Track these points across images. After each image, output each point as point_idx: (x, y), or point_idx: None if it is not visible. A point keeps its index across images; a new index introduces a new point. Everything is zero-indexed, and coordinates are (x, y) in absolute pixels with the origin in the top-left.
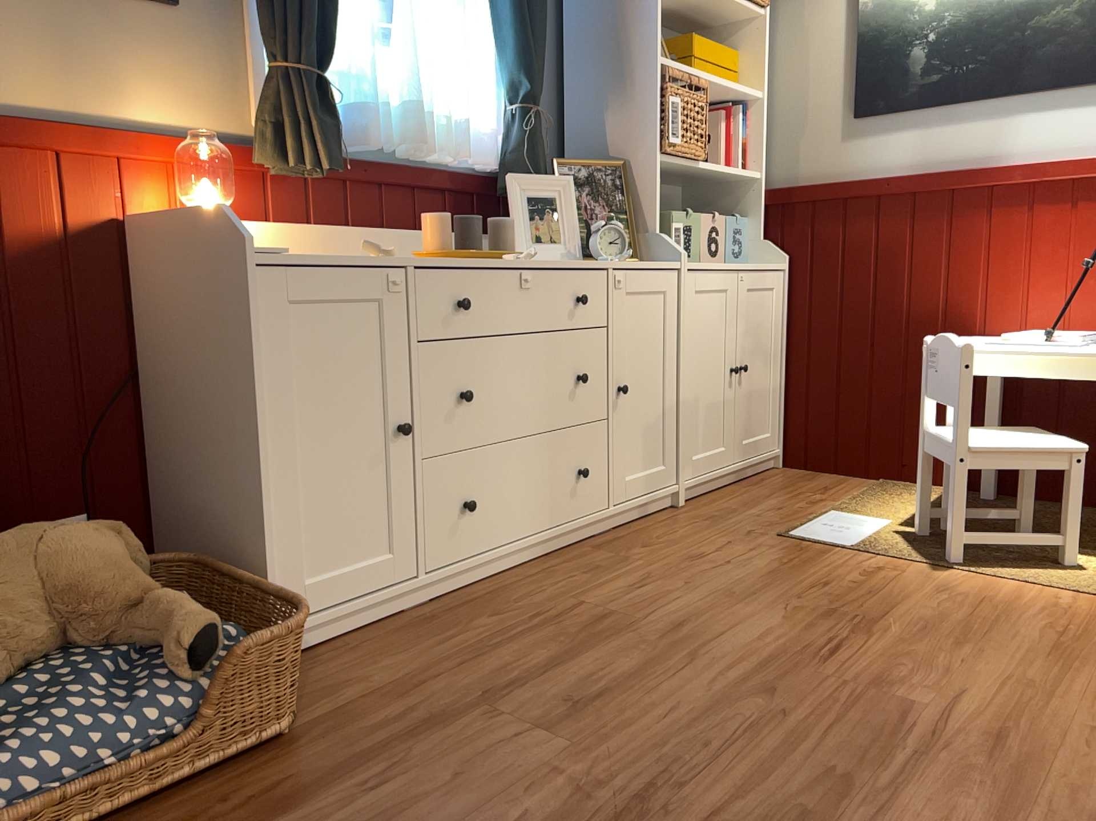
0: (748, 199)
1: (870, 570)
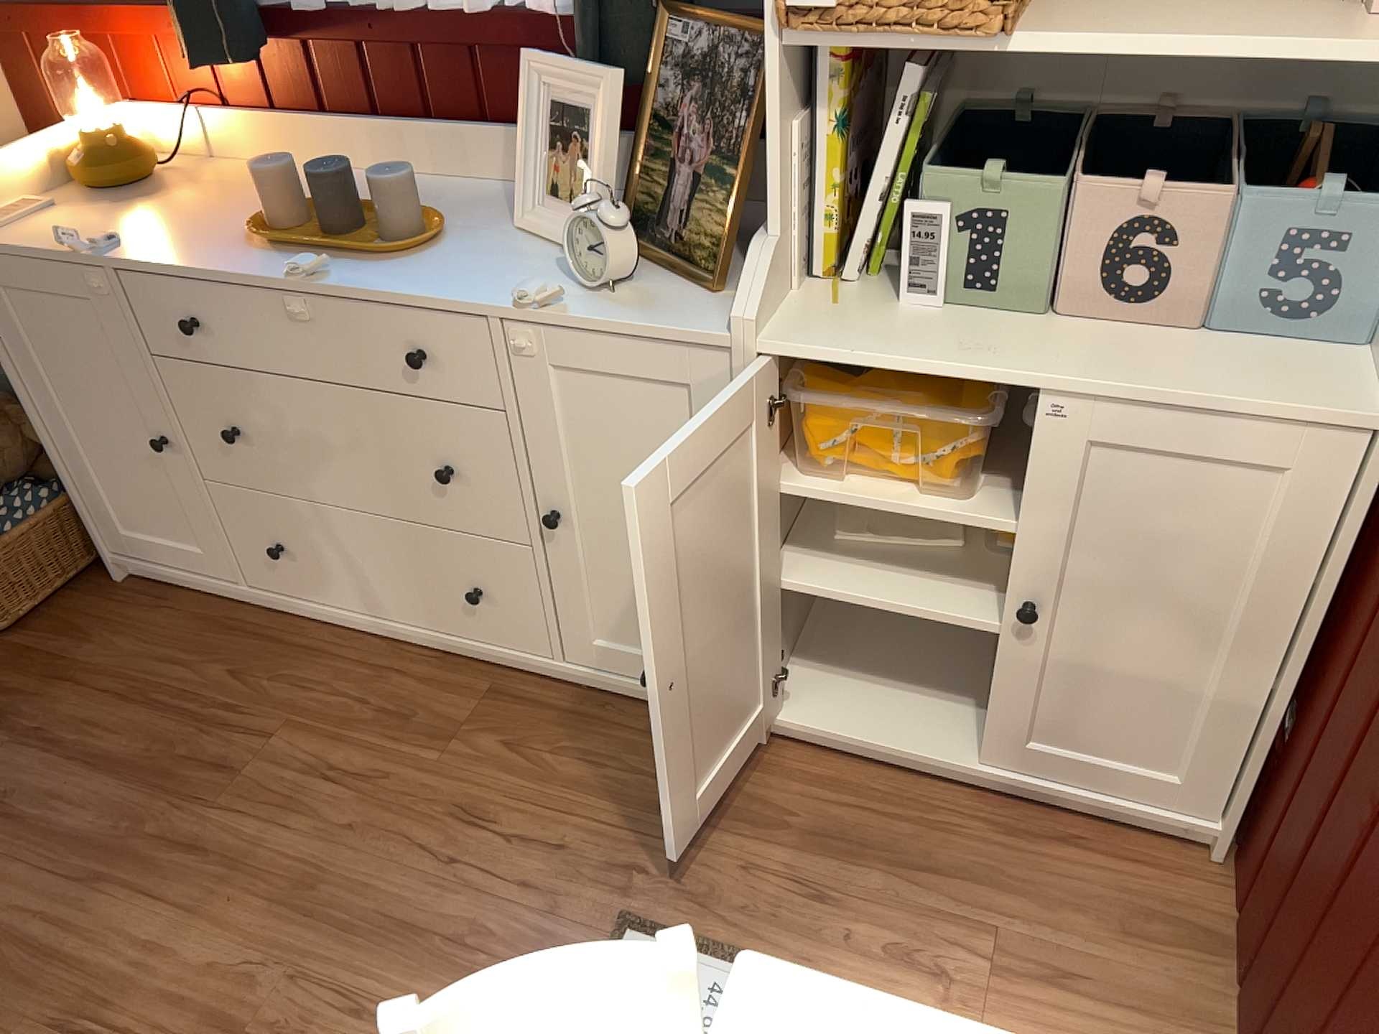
0: None
1: None
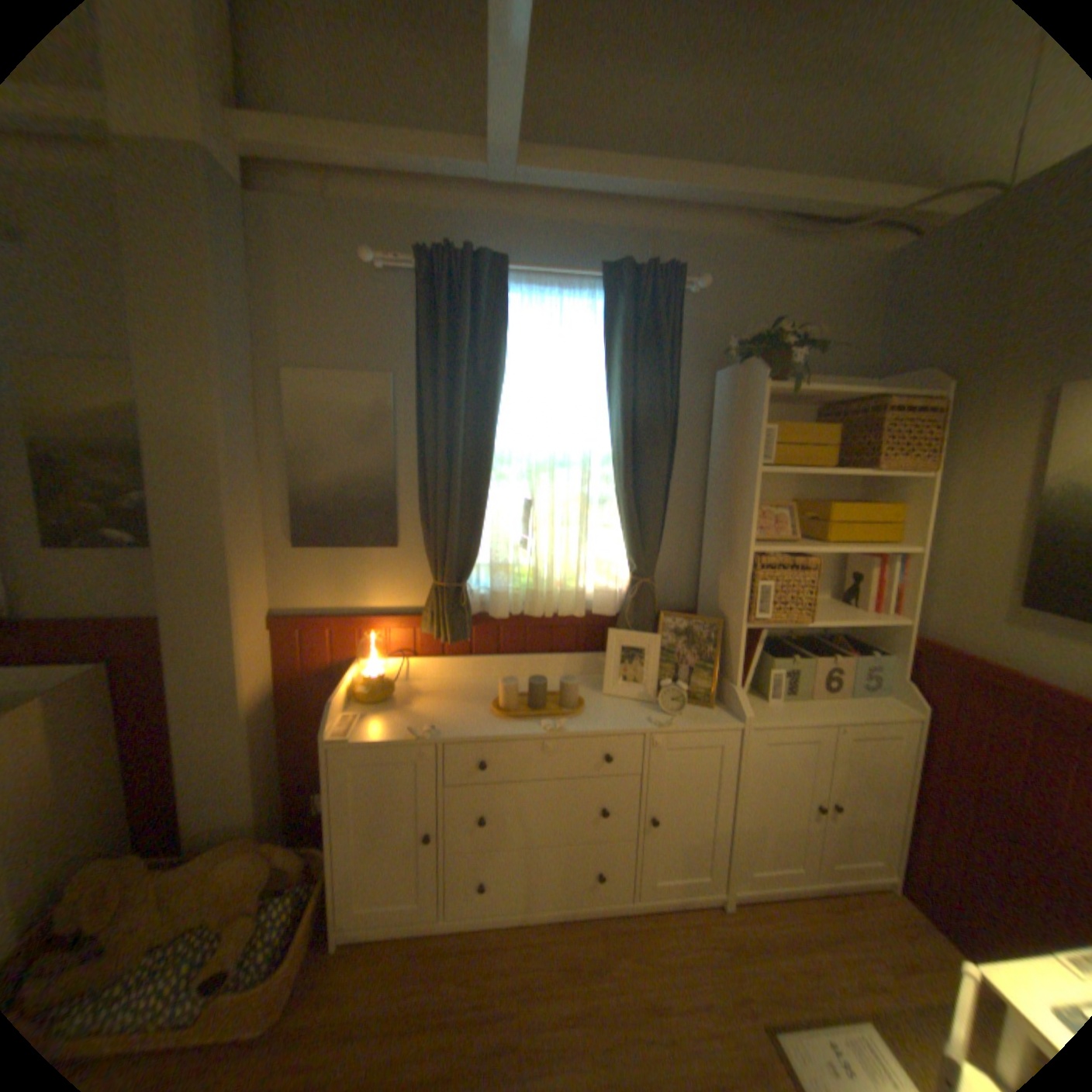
0: (900, 639)
1: None
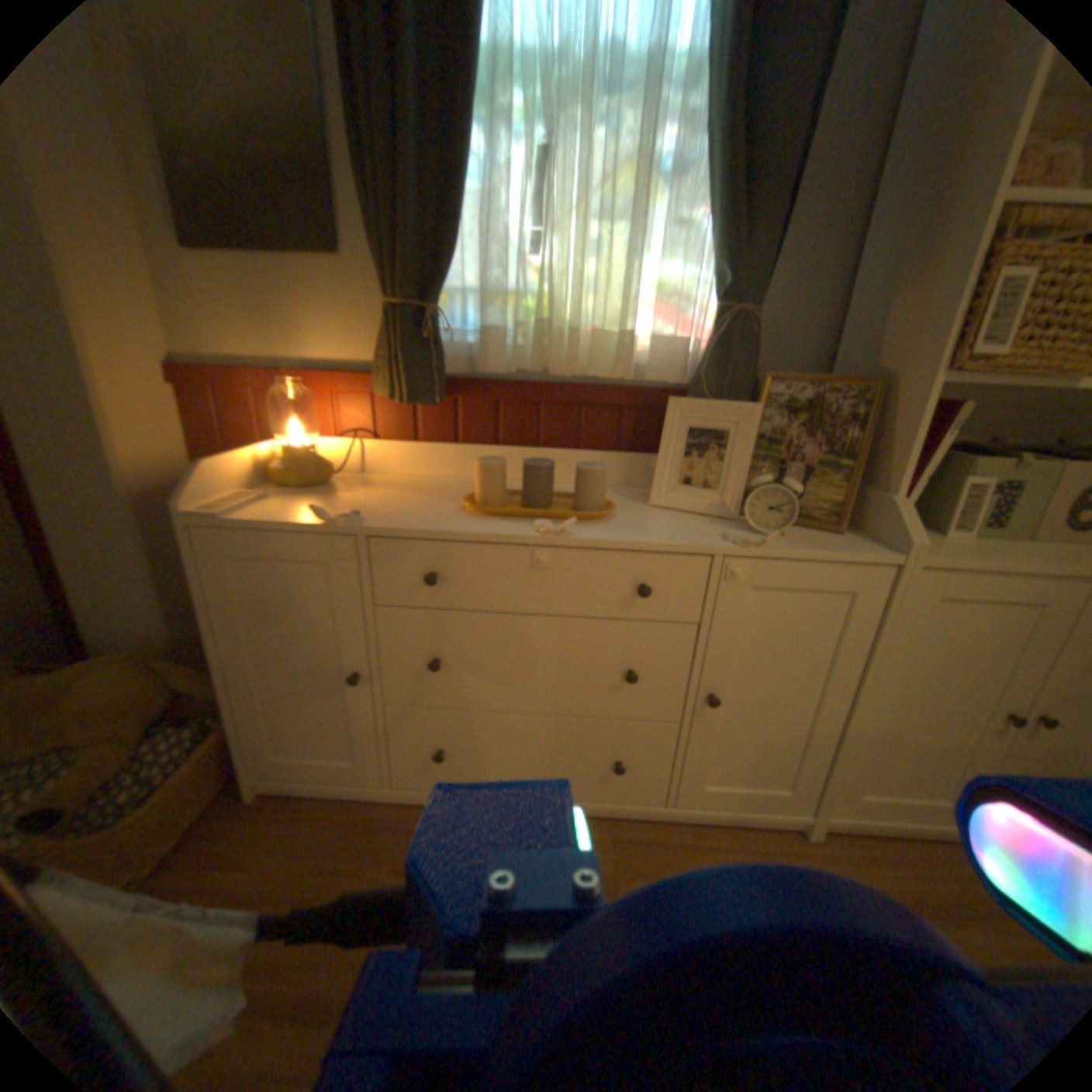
0: None
1: None
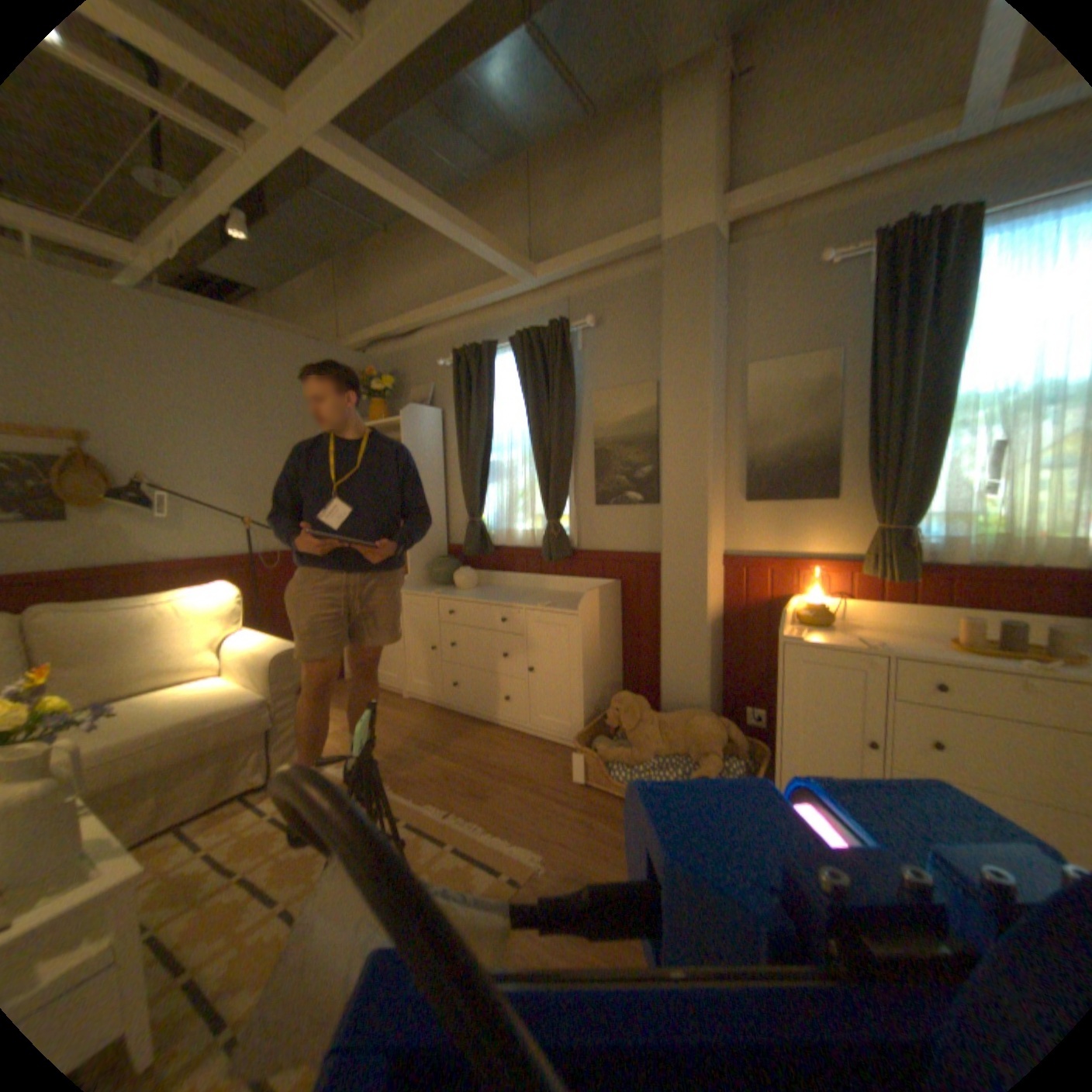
0: None
1: None
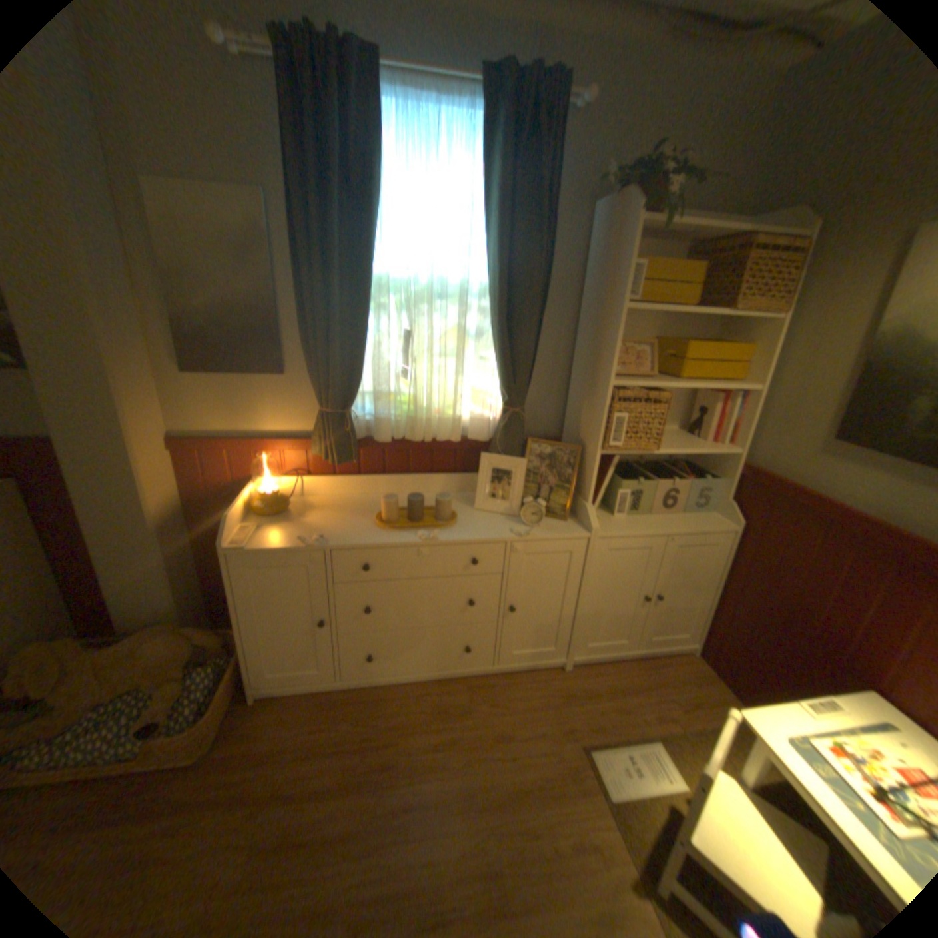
0: (730, 465)
1: (586, 847)
